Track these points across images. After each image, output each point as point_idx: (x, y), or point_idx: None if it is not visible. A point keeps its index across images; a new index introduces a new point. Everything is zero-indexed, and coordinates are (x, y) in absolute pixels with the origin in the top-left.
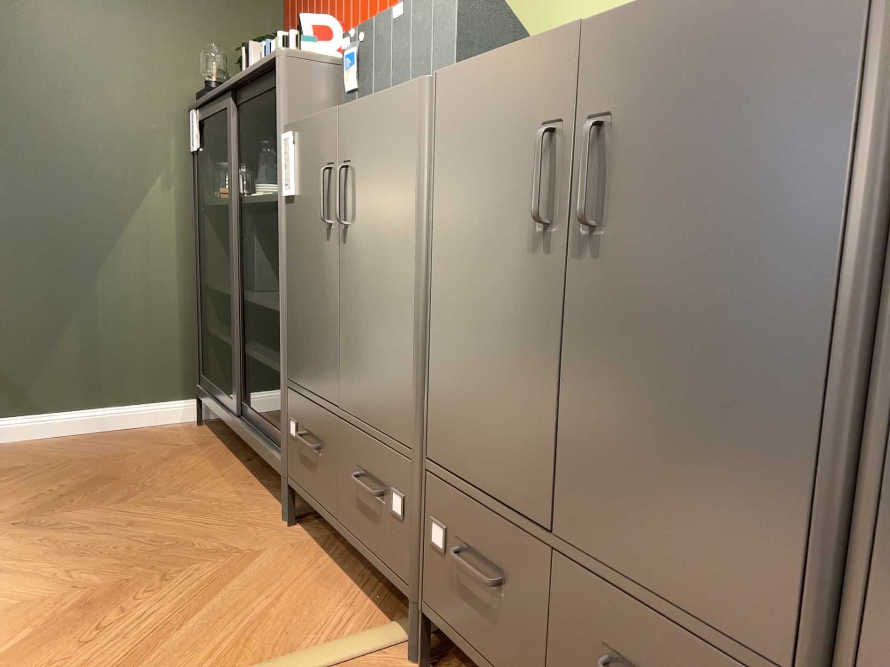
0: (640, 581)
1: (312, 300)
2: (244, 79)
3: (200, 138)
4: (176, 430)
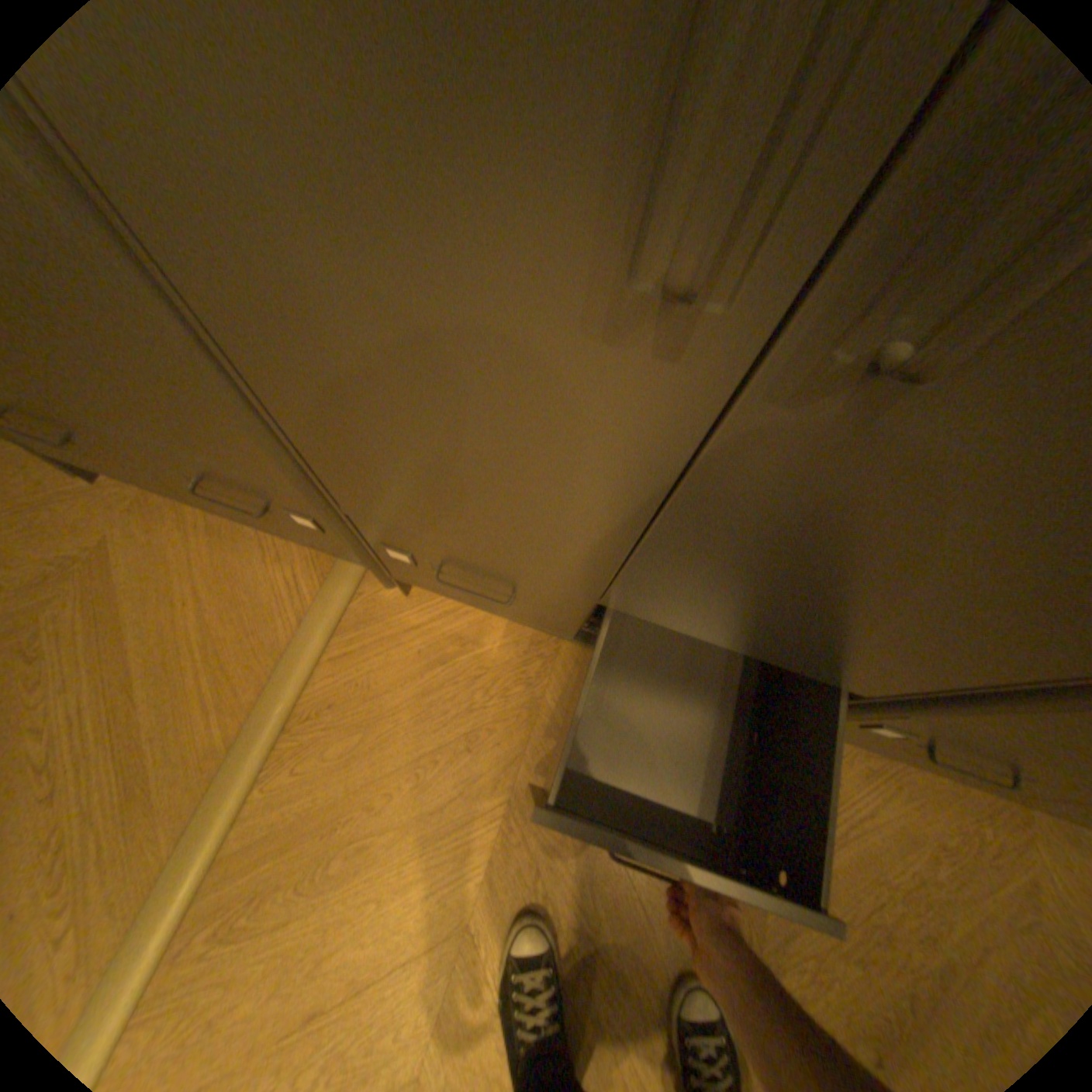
0: (721, 643)
1: None
2: None
3: None
4: None
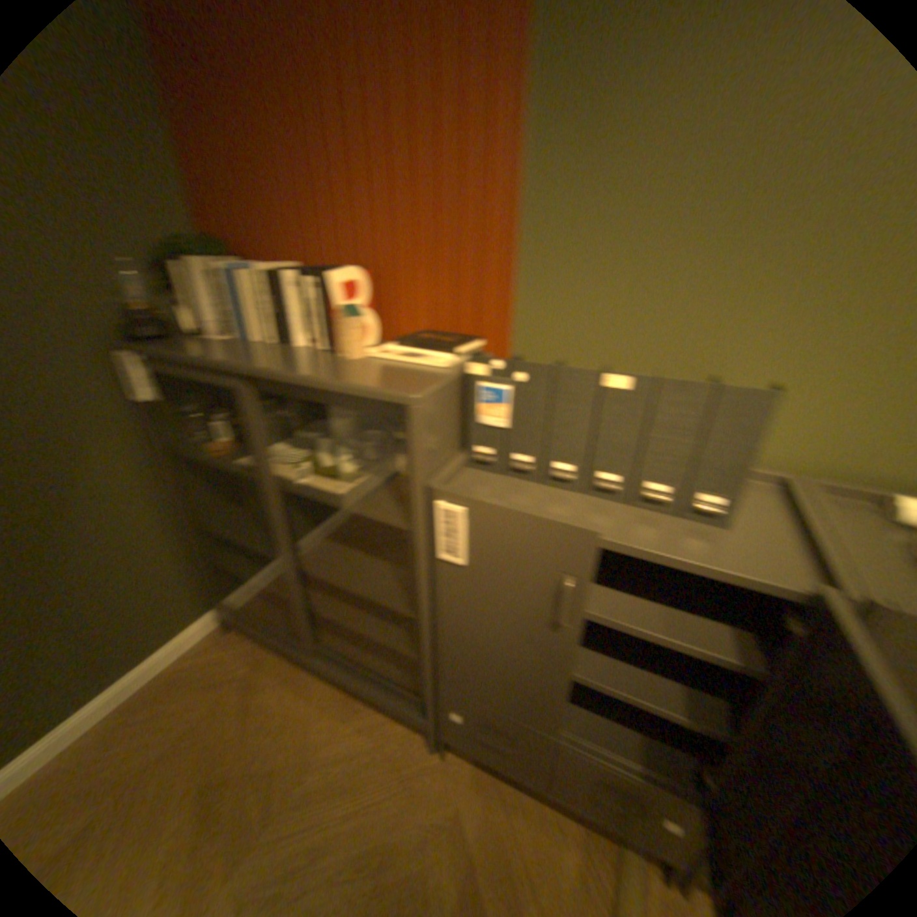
0: None
1: (507, 657)
2: (273, 369)
3: (145, 388)
4: (205, 654)
